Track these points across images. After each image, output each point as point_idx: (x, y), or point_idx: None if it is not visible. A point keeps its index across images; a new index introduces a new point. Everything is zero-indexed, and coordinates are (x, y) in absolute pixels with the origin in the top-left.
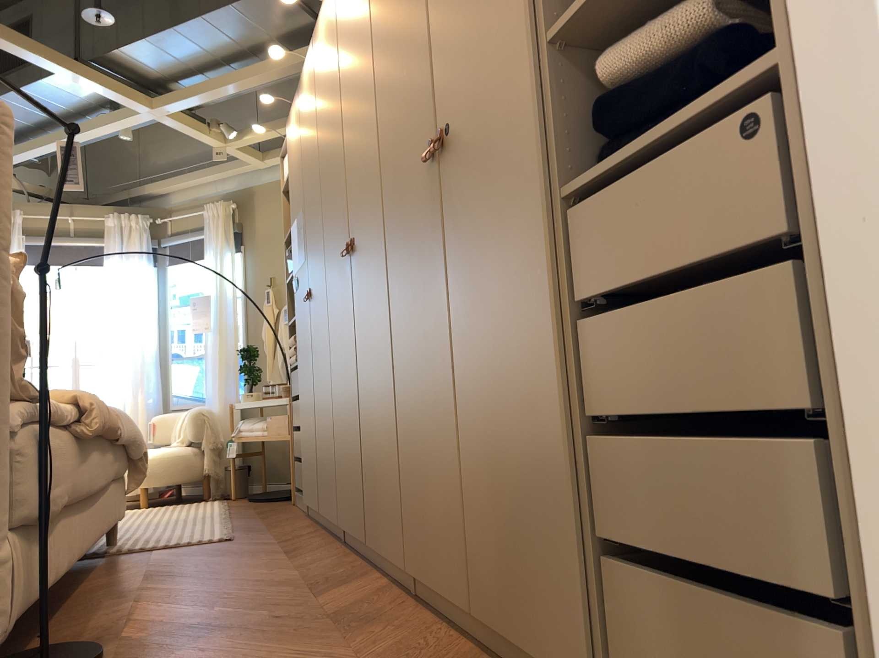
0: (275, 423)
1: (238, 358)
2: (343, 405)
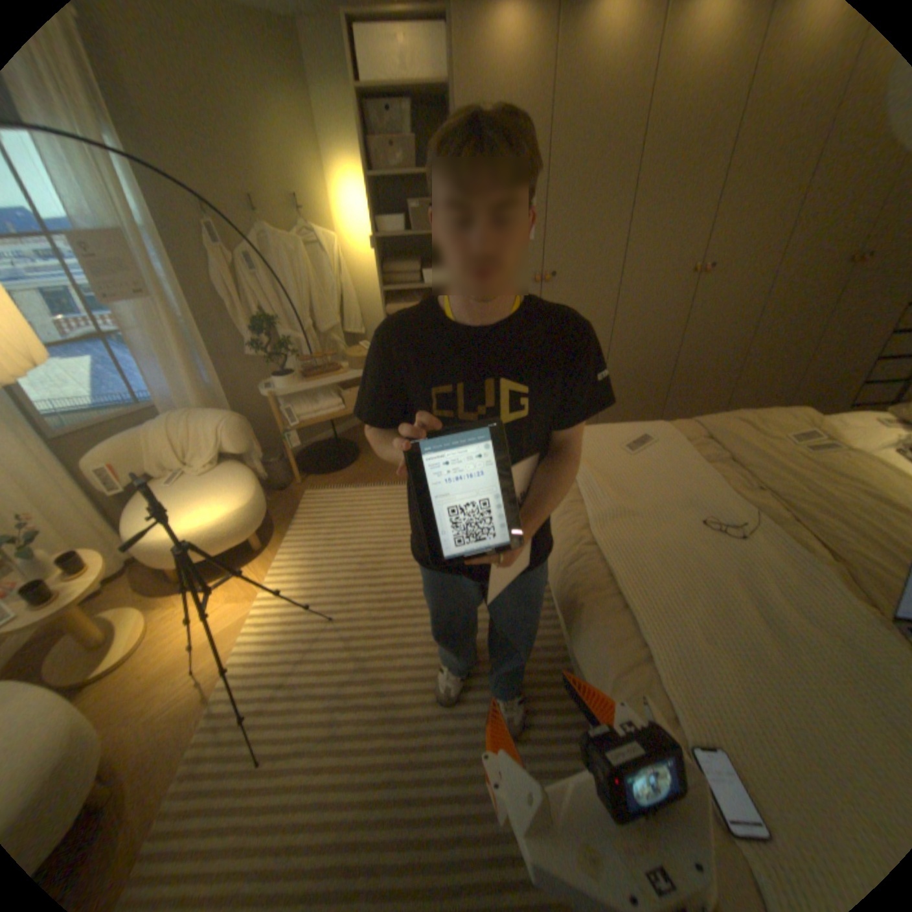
0: (350, 398)
1: (180, 333)
2: (628, 367)
